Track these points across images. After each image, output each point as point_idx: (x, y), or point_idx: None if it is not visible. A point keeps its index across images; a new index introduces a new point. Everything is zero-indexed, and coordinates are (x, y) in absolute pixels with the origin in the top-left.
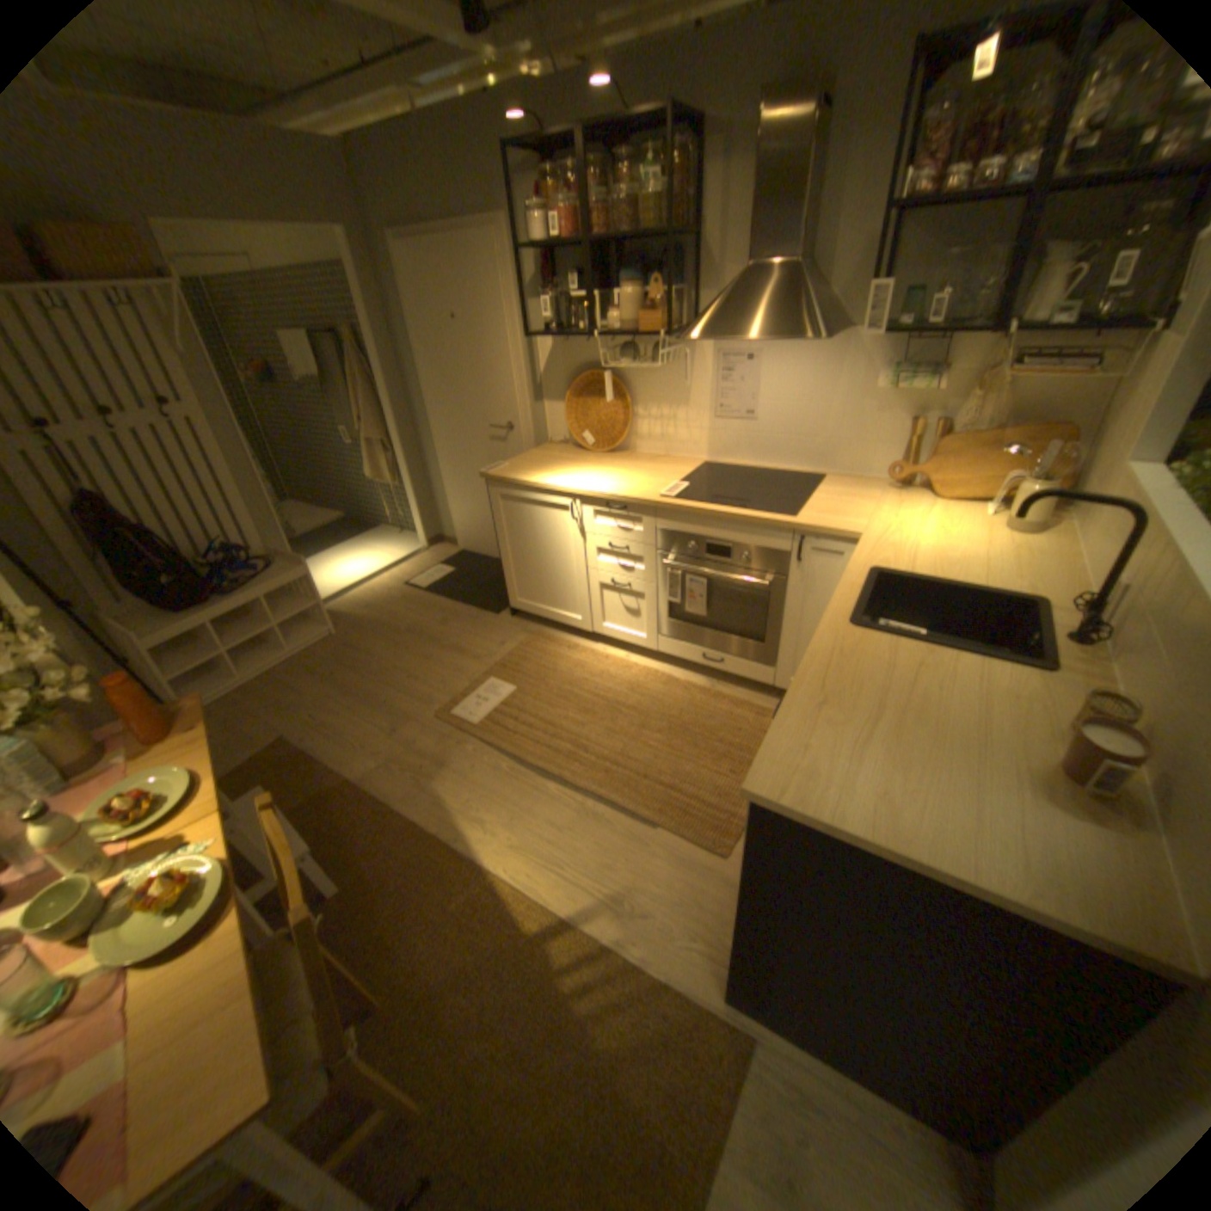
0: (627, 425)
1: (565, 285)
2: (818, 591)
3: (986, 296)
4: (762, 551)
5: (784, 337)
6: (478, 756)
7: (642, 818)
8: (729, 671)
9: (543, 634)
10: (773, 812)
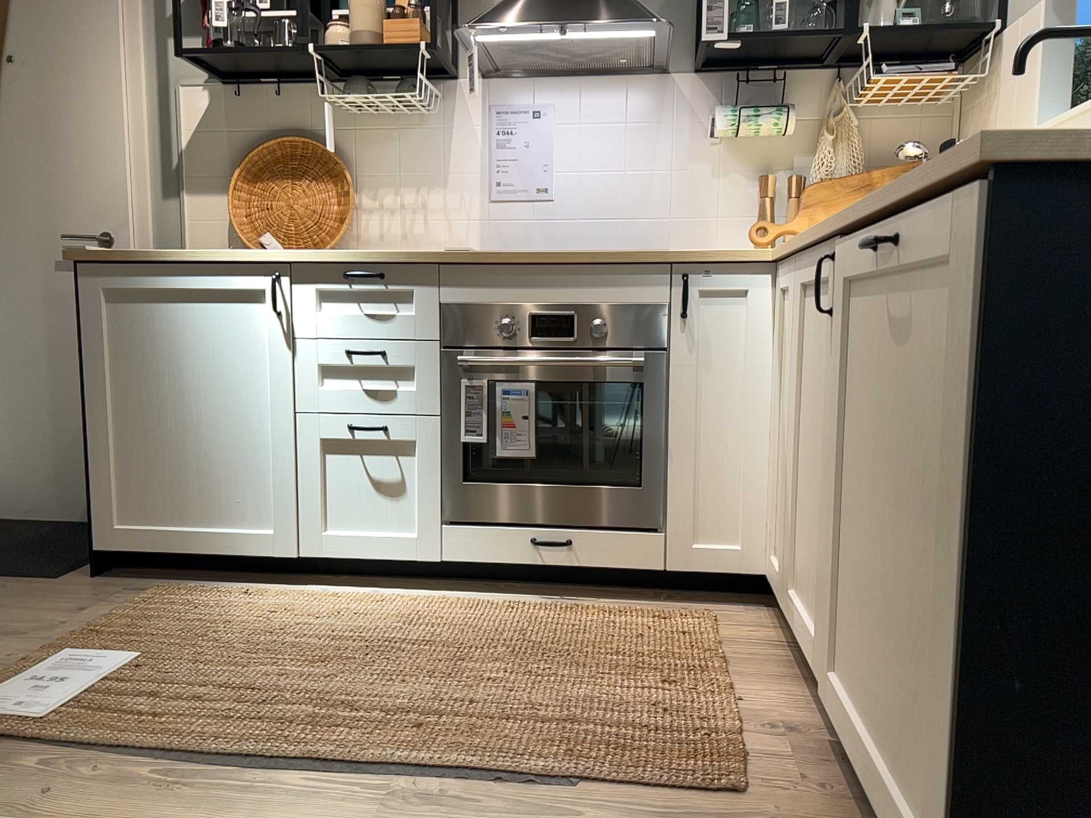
0: (346, 216)
1: (242, 15)
2: (721, 364)
3: (822, 9)
4: (624, 319)
5: (580, 87)
6: (61, 780)
7: (548, 781)
8: (587, 565)
9: (181, 587)
10: (1081, 167)
